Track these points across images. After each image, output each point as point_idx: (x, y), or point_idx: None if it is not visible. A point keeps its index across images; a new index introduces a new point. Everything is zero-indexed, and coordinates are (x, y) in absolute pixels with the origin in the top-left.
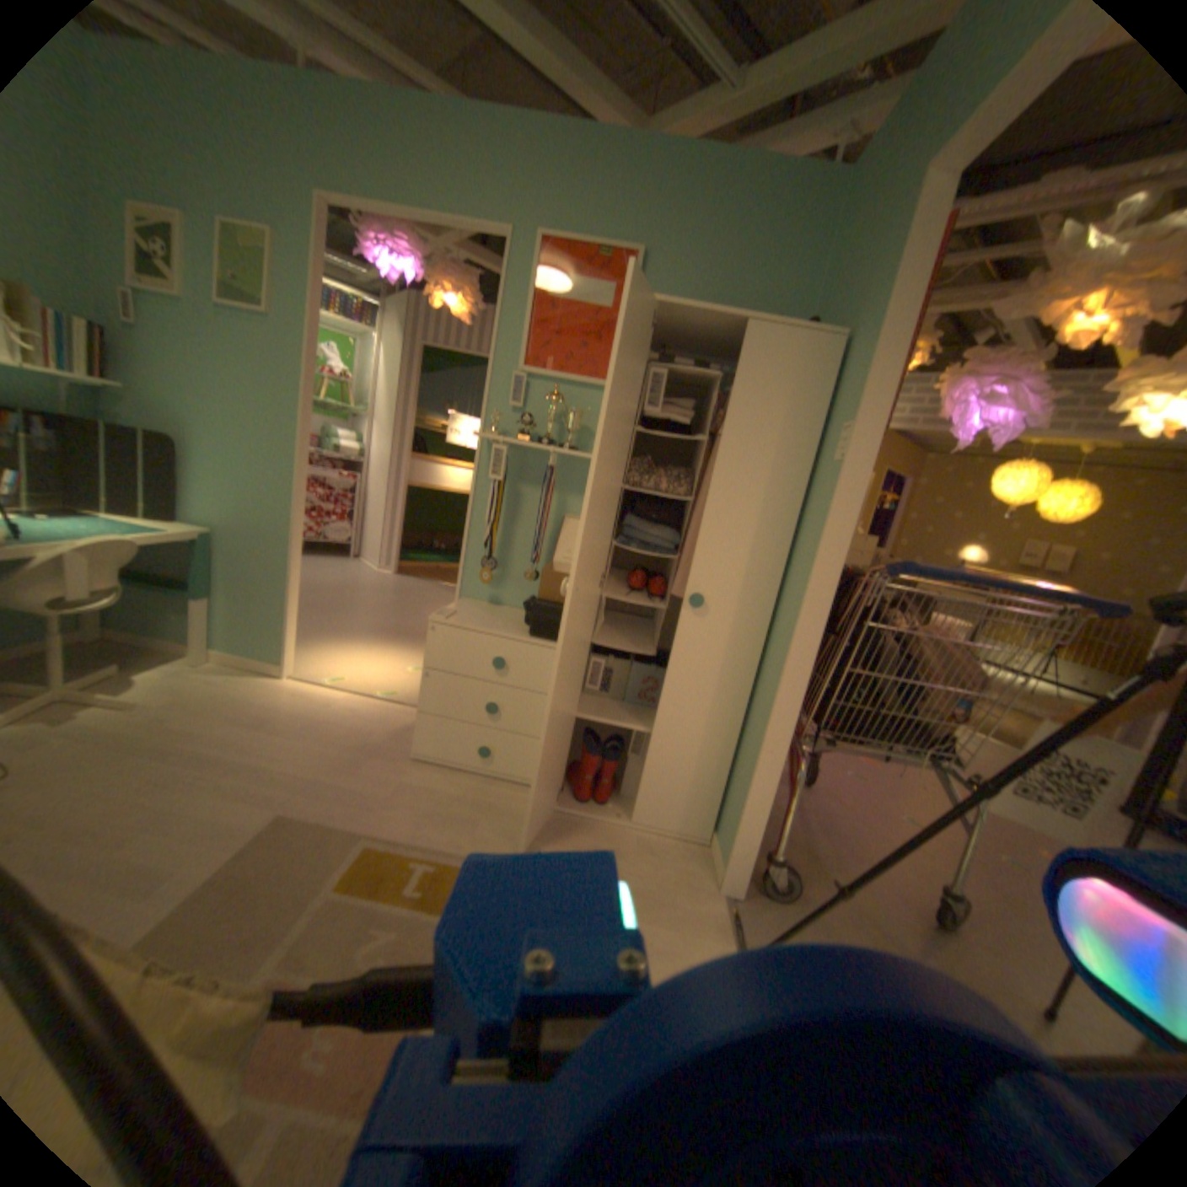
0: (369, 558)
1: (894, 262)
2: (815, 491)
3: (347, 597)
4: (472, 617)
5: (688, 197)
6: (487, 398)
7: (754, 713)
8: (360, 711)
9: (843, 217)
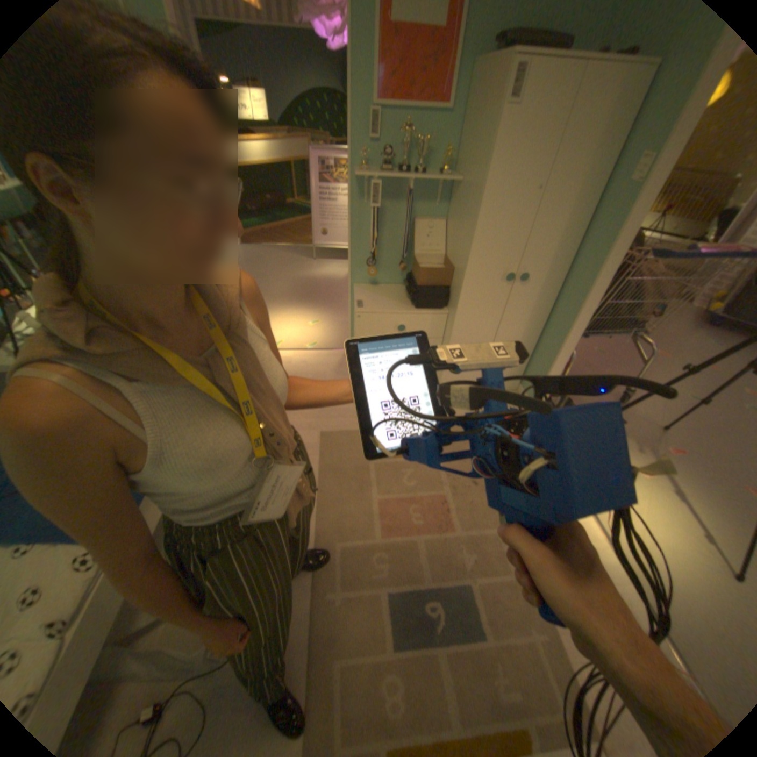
0: None
1: None
2: (609, 196)
3: None
4: (374, 301)
5: None
6: (350, 132)
7: (548, 329)
8: (307, 360)
9: None
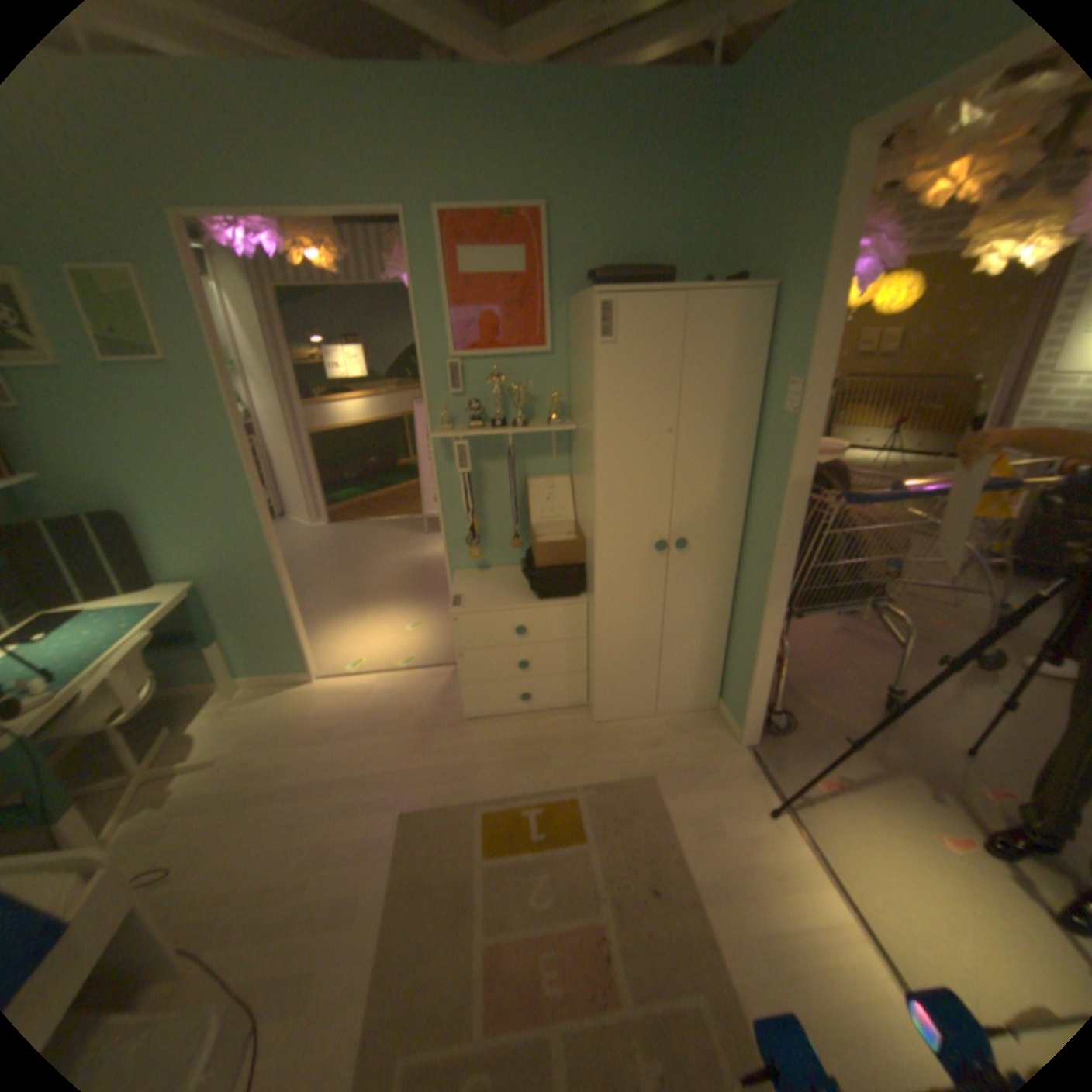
0: (297, 512)
1: (824, 222)
2: (767, 431)
3: (305, 565)
4: (481, 593)
5: (578, 133)
6: (427, 388)
7: (739, 611)
8: (397, 686)
9: (733, 128)
